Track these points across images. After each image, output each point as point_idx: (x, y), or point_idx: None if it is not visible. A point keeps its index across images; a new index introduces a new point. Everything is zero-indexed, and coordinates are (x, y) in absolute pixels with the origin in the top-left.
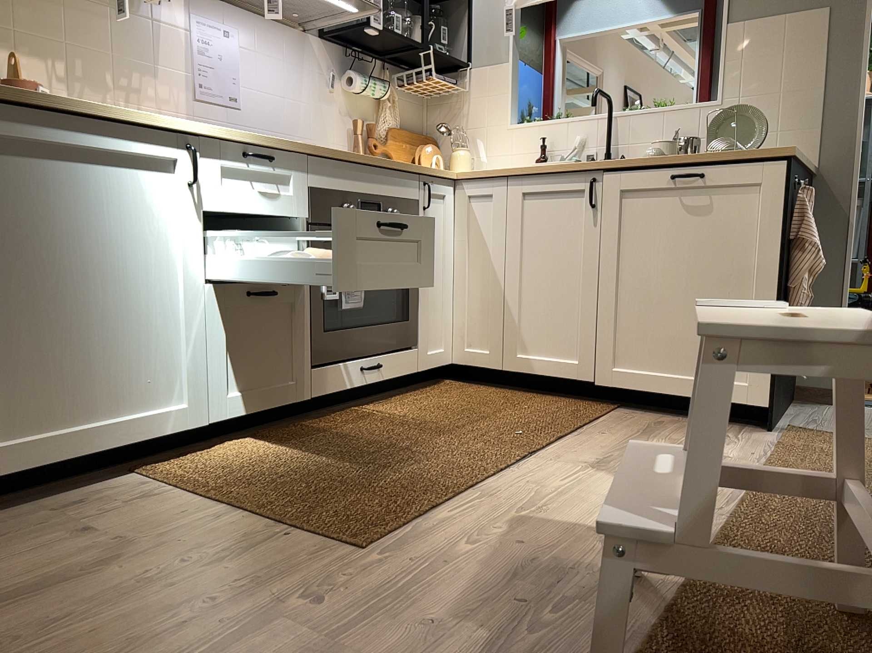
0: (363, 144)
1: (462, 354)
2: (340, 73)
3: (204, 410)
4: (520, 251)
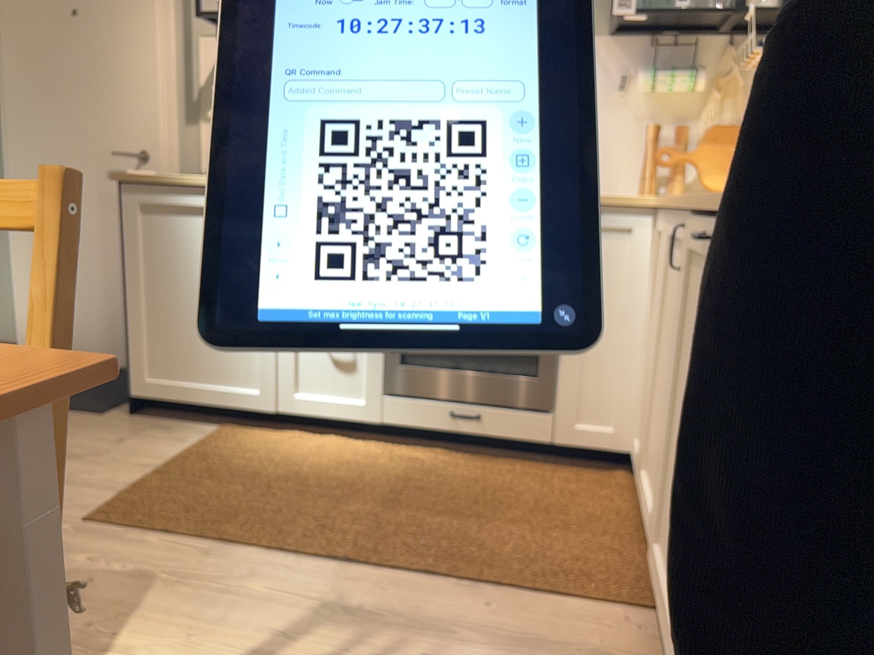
0: (650, 156)
1: (633, 444)
2: (636, 70)
3: (273, 400)
4: (658, 325)
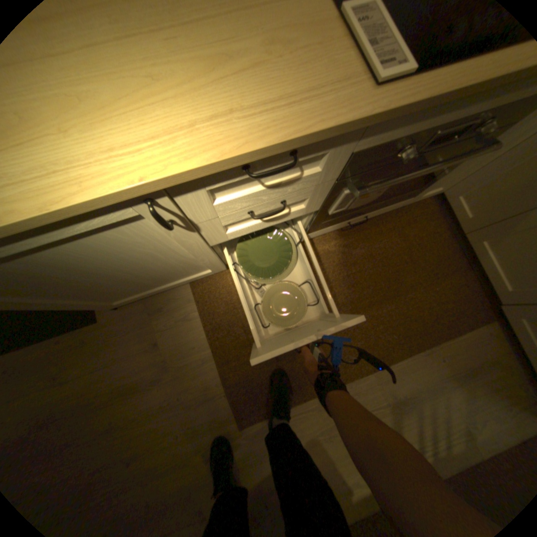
0: None
1: (456, 195)
2: None
3: (223, 268)
4: None
